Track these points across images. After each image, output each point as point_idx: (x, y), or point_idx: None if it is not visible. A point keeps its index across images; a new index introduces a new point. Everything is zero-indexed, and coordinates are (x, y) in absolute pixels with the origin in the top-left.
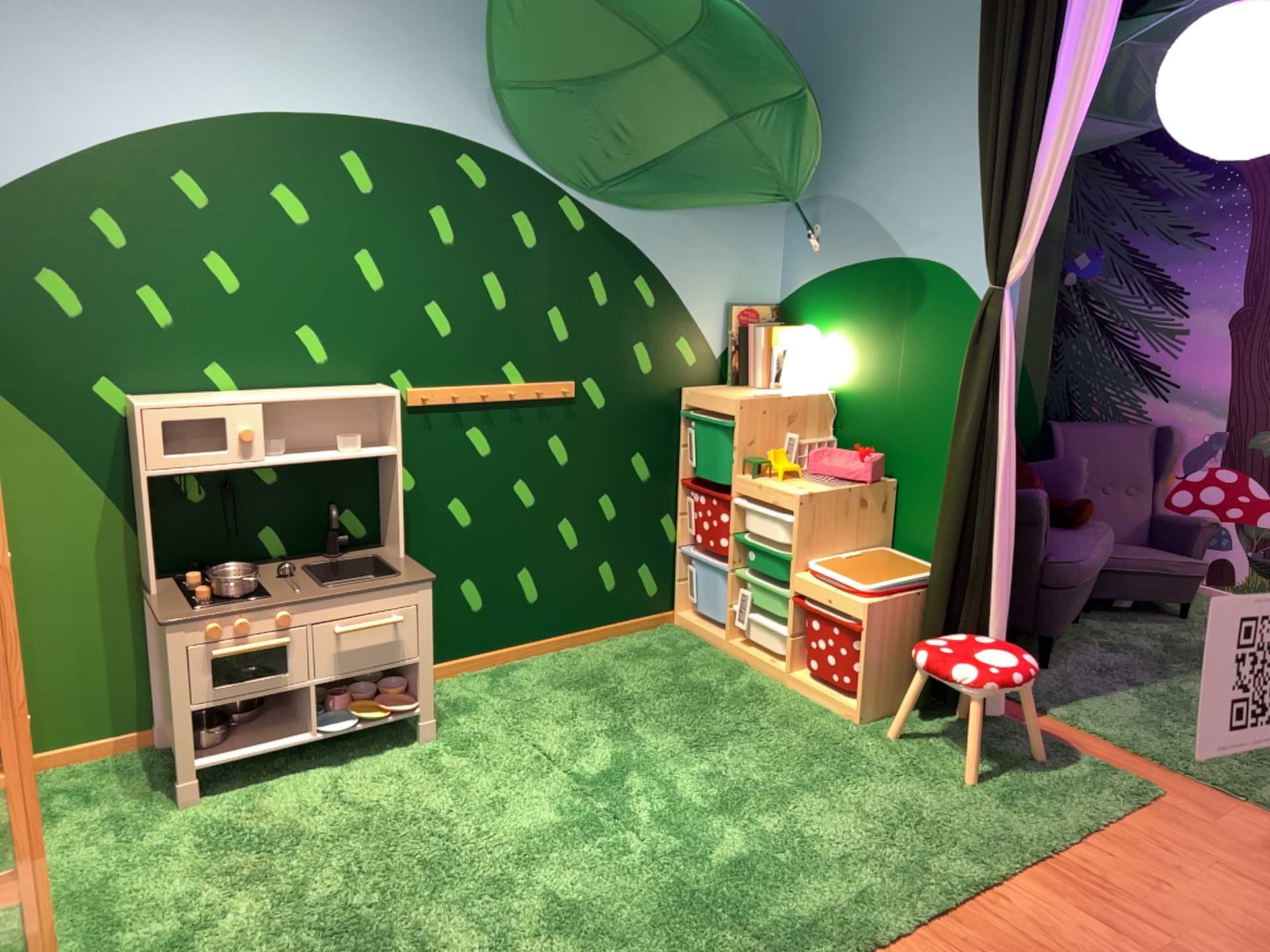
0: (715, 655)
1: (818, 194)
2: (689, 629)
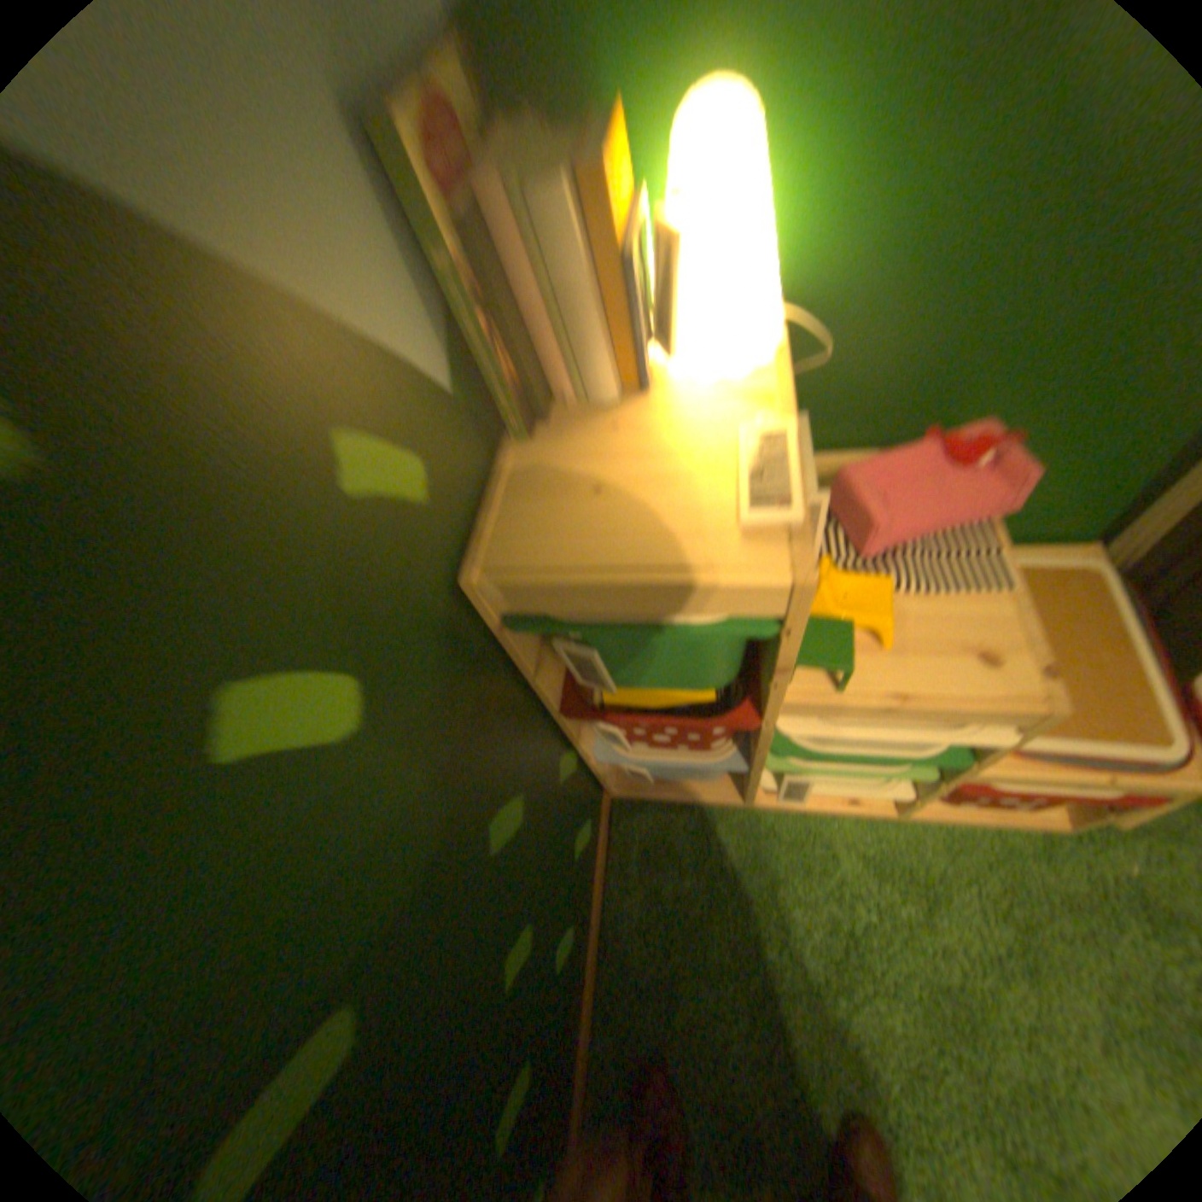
0: (742, 828)
1: None
2: (648, 798)
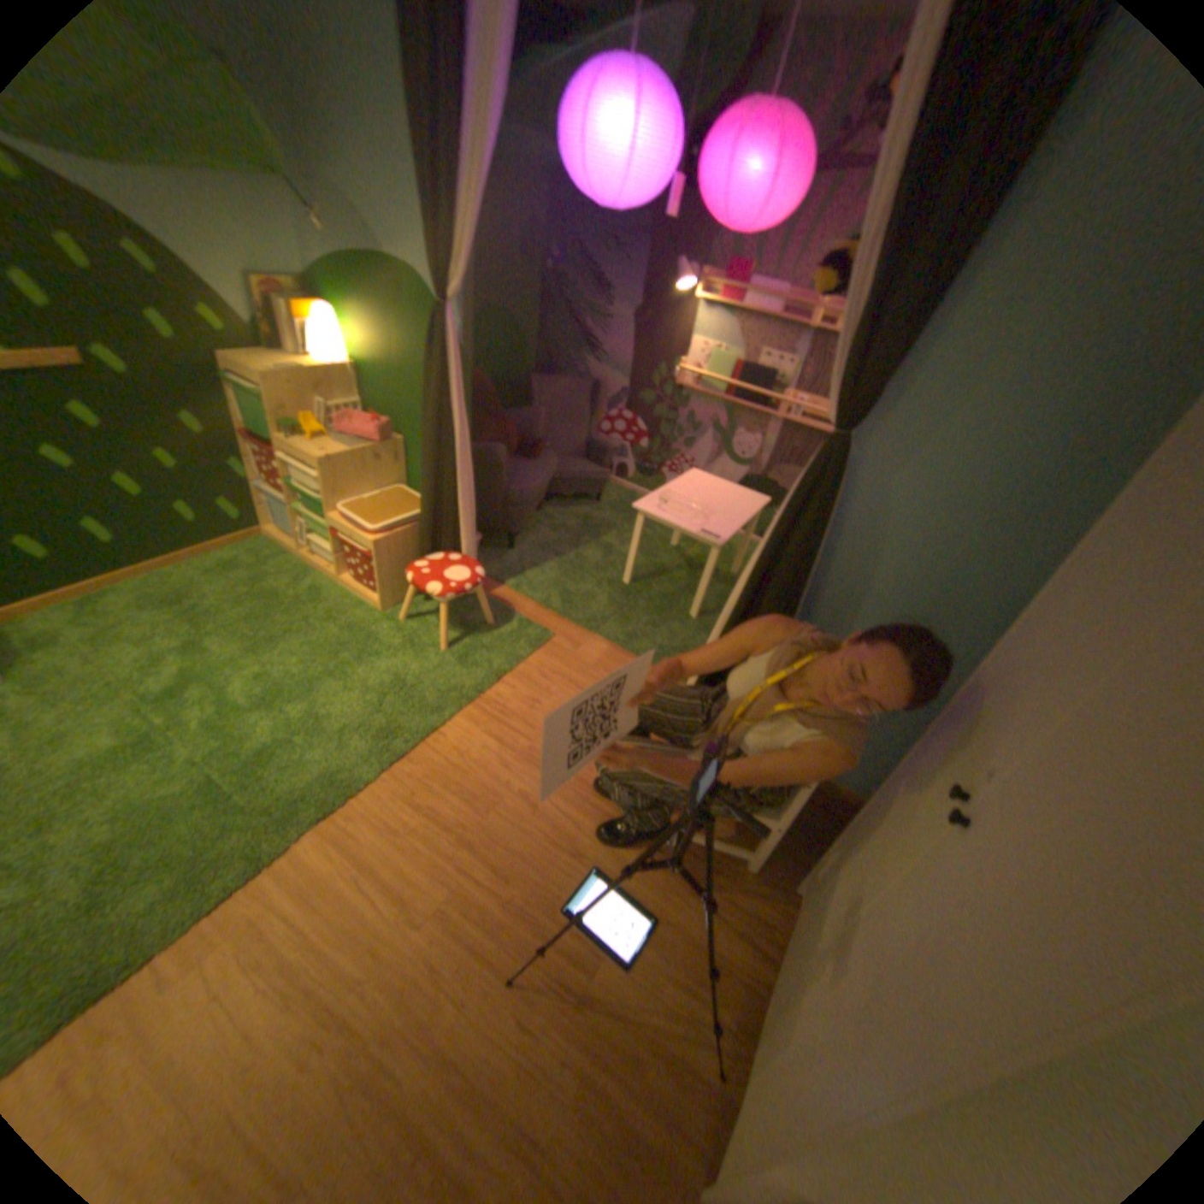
0: (289, 563)
1: (311, 174)
2: (273, 541)
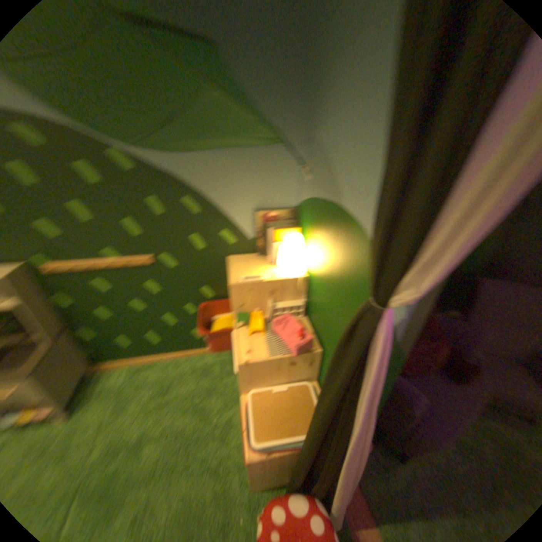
0: (233, 384)
1: (310, 136)
2: None
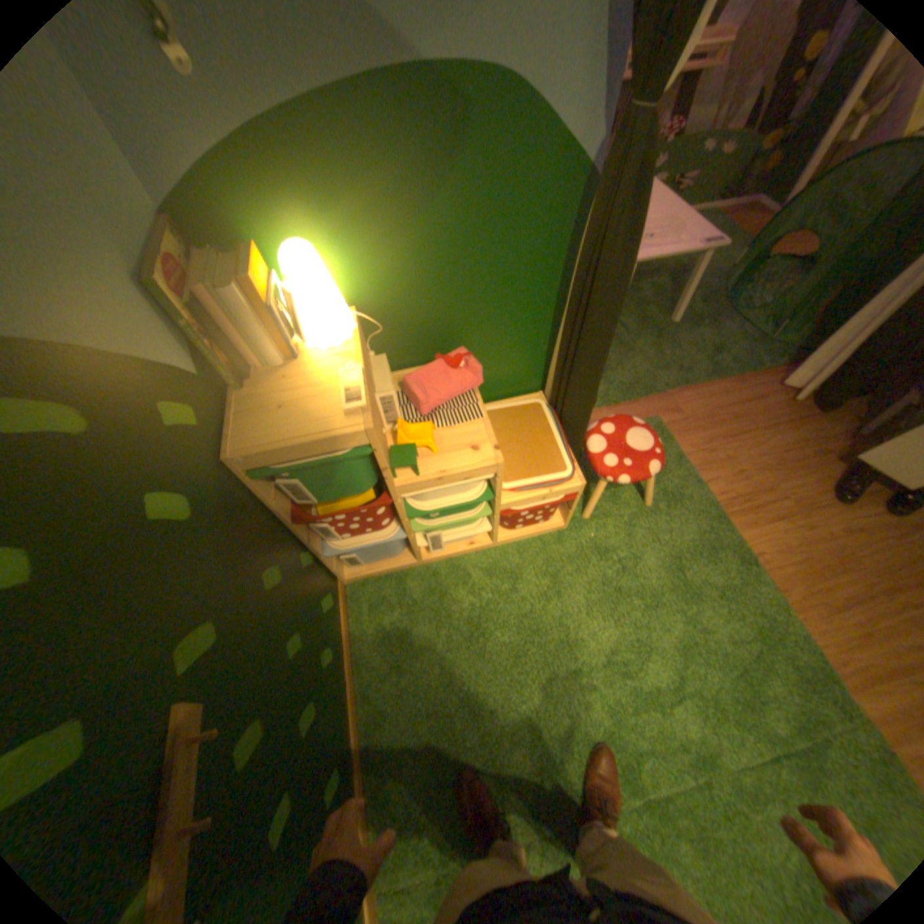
0: (419, 575)
1: None
2: (365, 576)
